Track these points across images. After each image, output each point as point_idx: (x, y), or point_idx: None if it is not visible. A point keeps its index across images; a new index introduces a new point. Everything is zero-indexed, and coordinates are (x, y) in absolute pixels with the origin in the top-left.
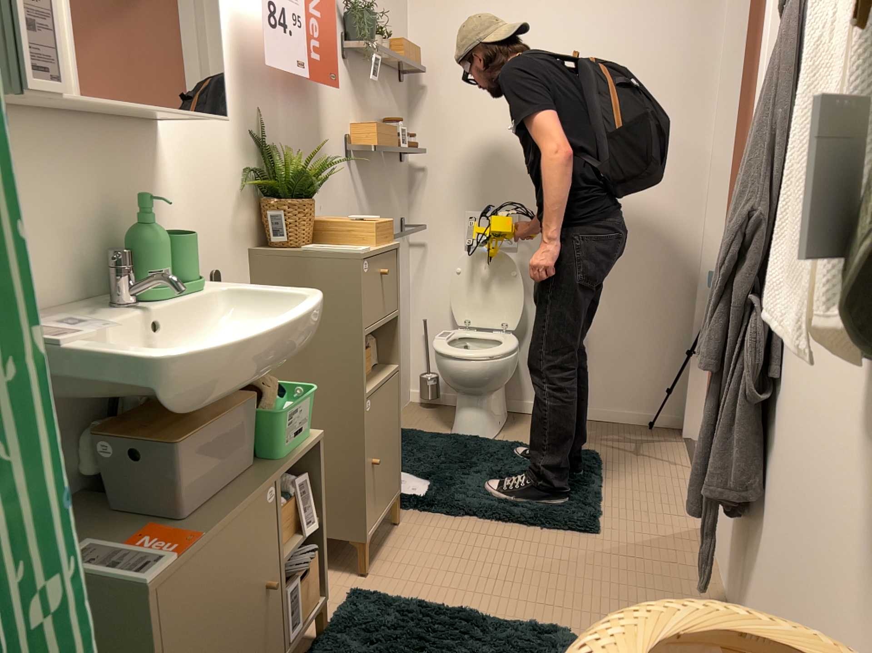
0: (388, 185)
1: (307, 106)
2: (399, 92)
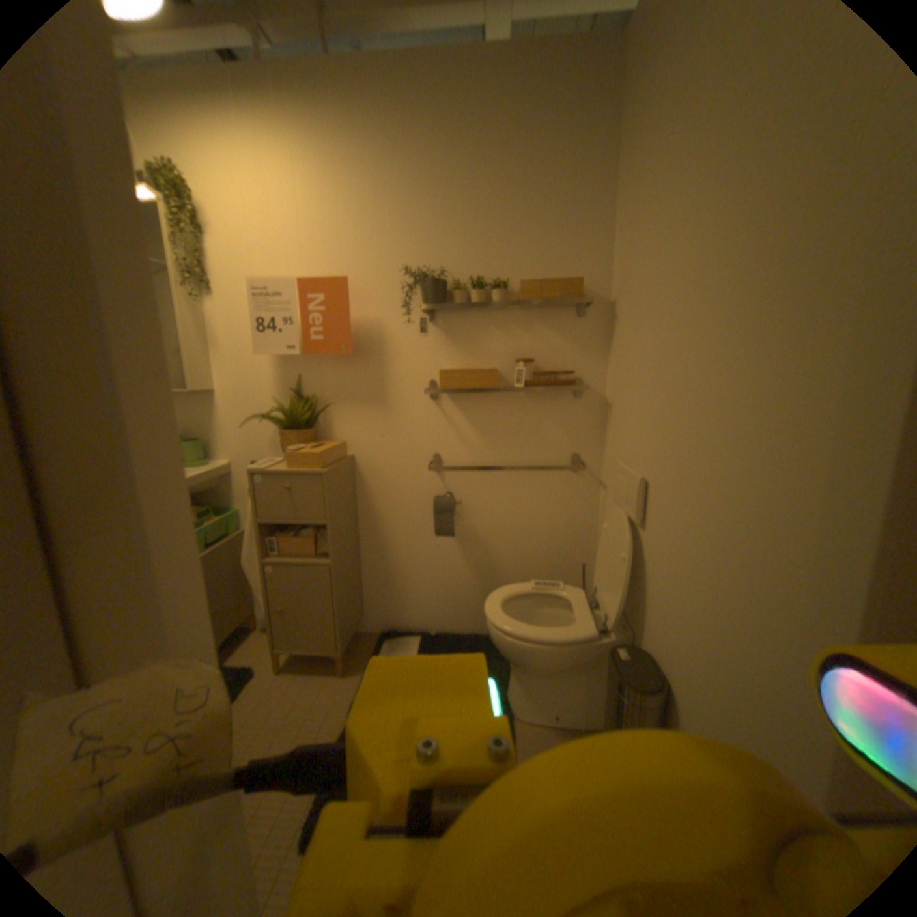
0: (533, 417)
1: (364, 363)
2: (578, 320)
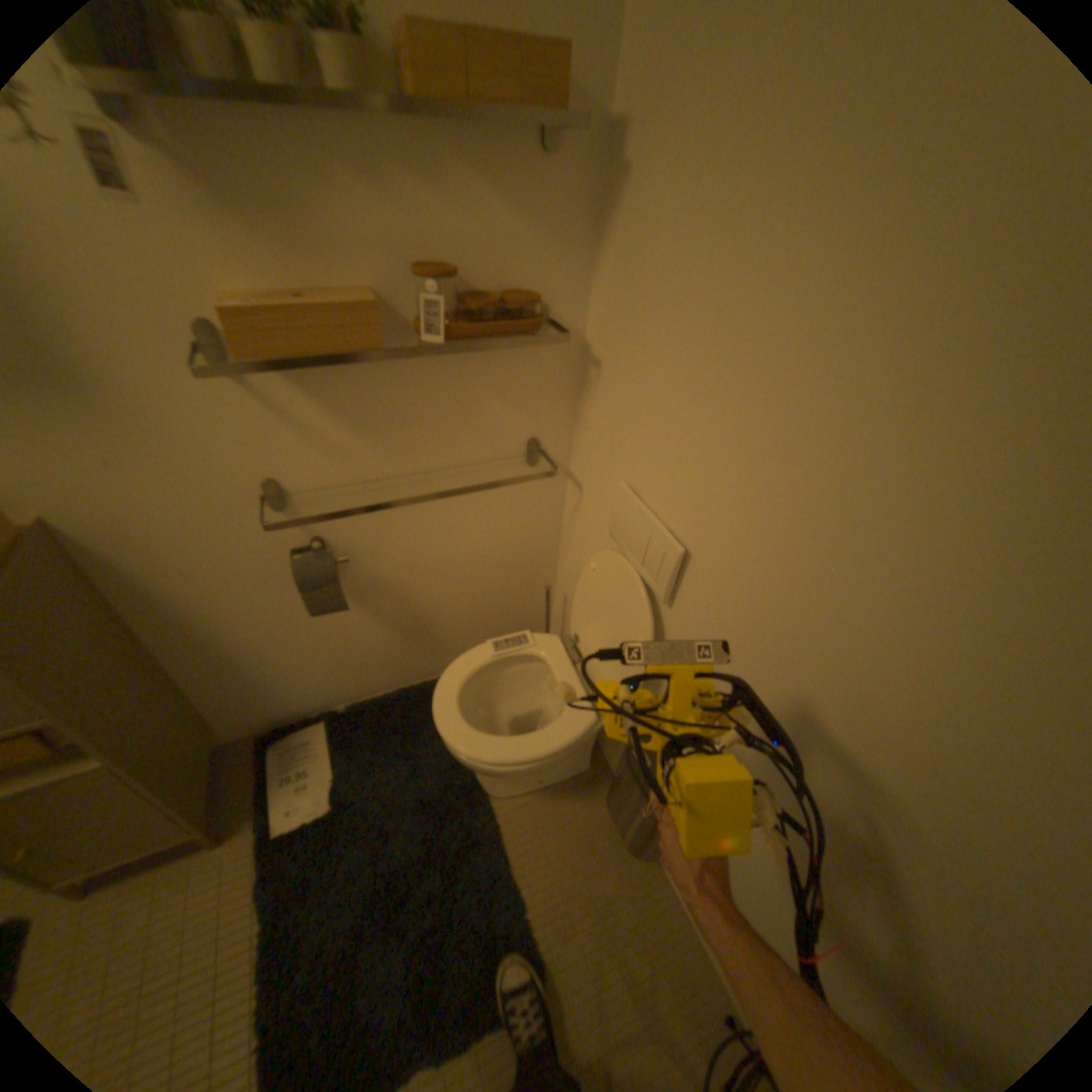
0: (458, 390)
1: None
2: (540, 171)
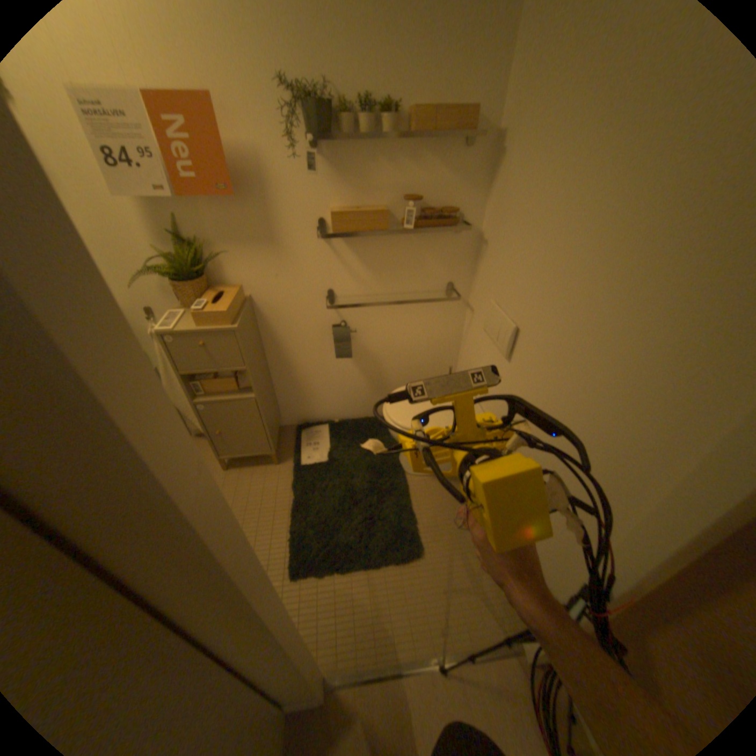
0: (415, 255)
1: (244, 201)
2: (464, 155)
